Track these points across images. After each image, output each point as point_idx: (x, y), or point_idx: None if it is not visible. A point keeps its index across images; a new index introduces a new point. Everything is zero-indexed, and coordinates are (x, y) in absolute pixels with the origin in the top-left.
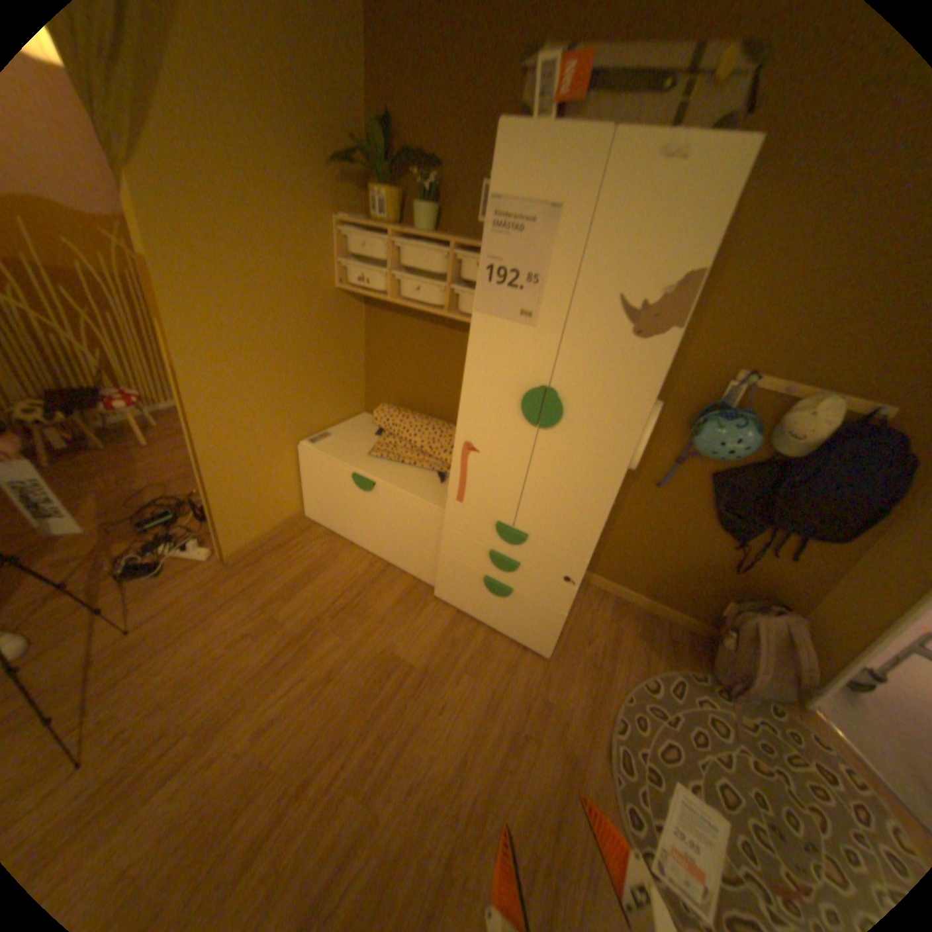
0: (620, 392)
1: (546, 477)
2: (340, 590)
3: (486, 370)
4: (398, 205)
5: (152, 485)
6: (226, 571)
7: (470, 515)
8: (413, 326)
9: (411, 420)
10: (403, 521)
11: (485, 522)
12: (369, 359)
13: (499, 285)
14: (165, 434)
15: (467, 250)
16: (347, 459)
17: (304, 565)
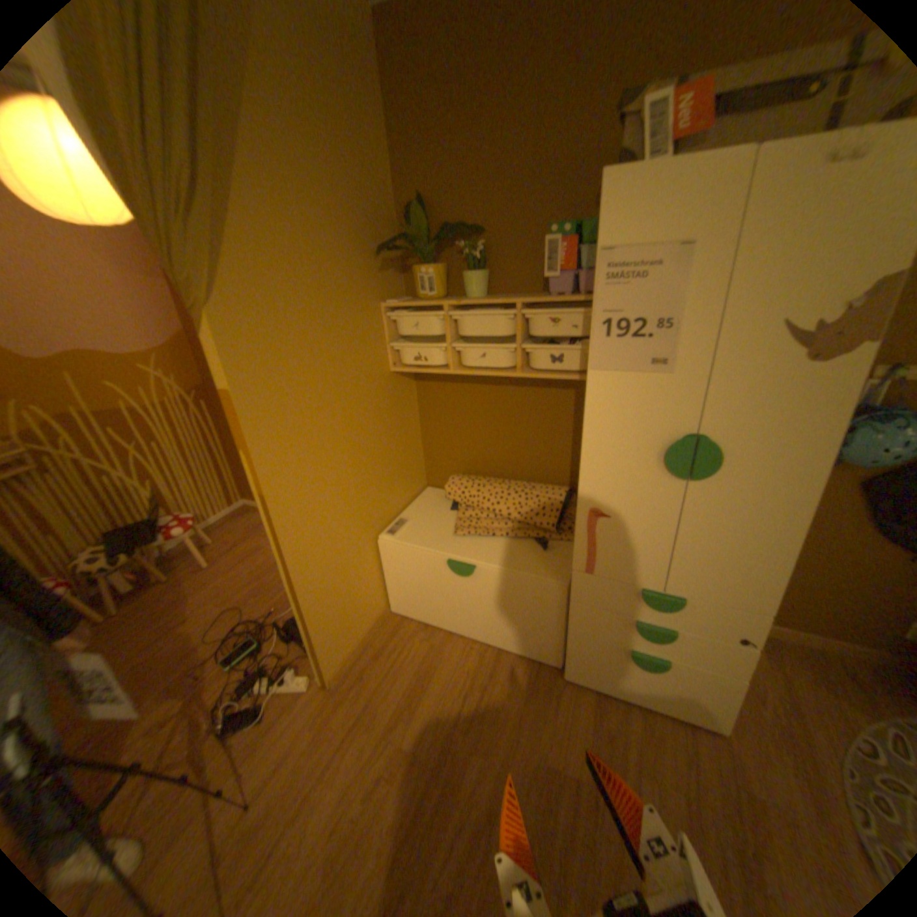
0: (798, 423)
1: (704, 531)
2: (459, 694)
3: (611, 428)
4: (445, 277)
5: (224, 610)
6: (329, 697)
7: (604, 585)
8: (472, 390)
9: (488, 486)
10: (513, 601)
11: (626, 591)
12: (426, 431)
13: (621, 336)
14: (221, 548)
15: (537, 306)
16: (434, 543)
17: (410, 671)
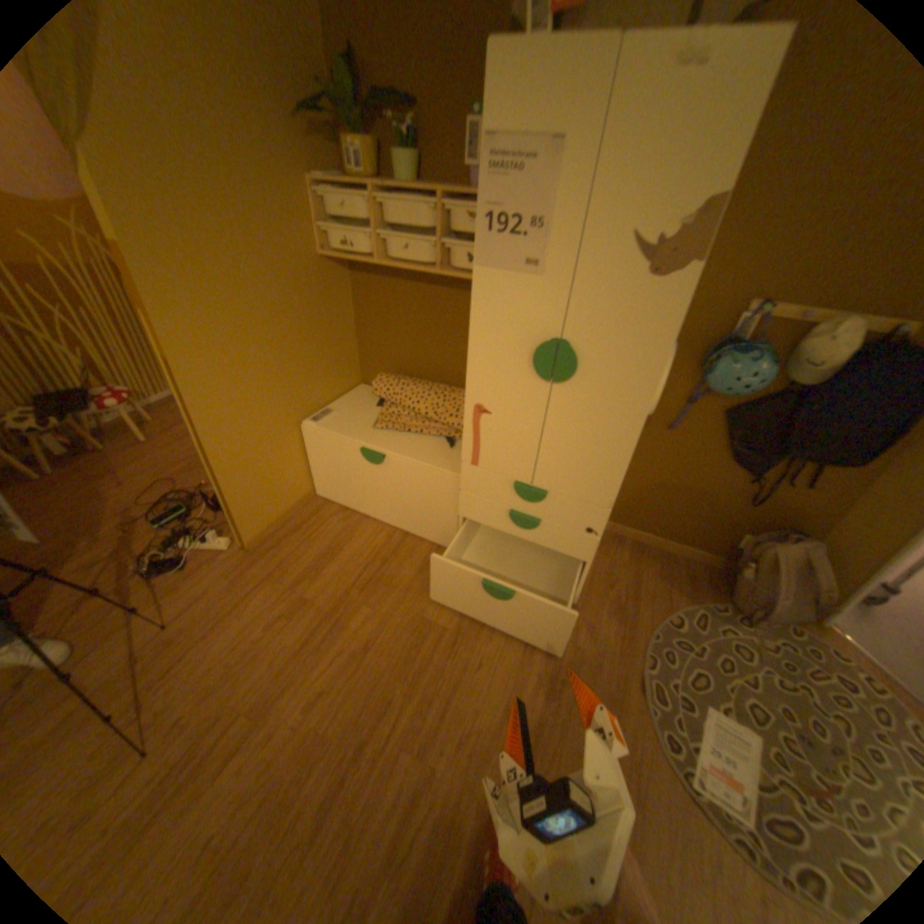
0: (637, 336)
1: (562, 432)
2: (362, 563)
3: (492, 328)
4: (373, 155)
5: (158, 480)
6: (248, 557)
7: (485, 477)
8: (403, 287)
9: (412, 387)
10: (416, 490)
11: (502, 483)
12: (360, 328)
13: (500, 234)
14: (161, 427)
15: (455, 198)
16: (352, 433)
17: (323, 543)
